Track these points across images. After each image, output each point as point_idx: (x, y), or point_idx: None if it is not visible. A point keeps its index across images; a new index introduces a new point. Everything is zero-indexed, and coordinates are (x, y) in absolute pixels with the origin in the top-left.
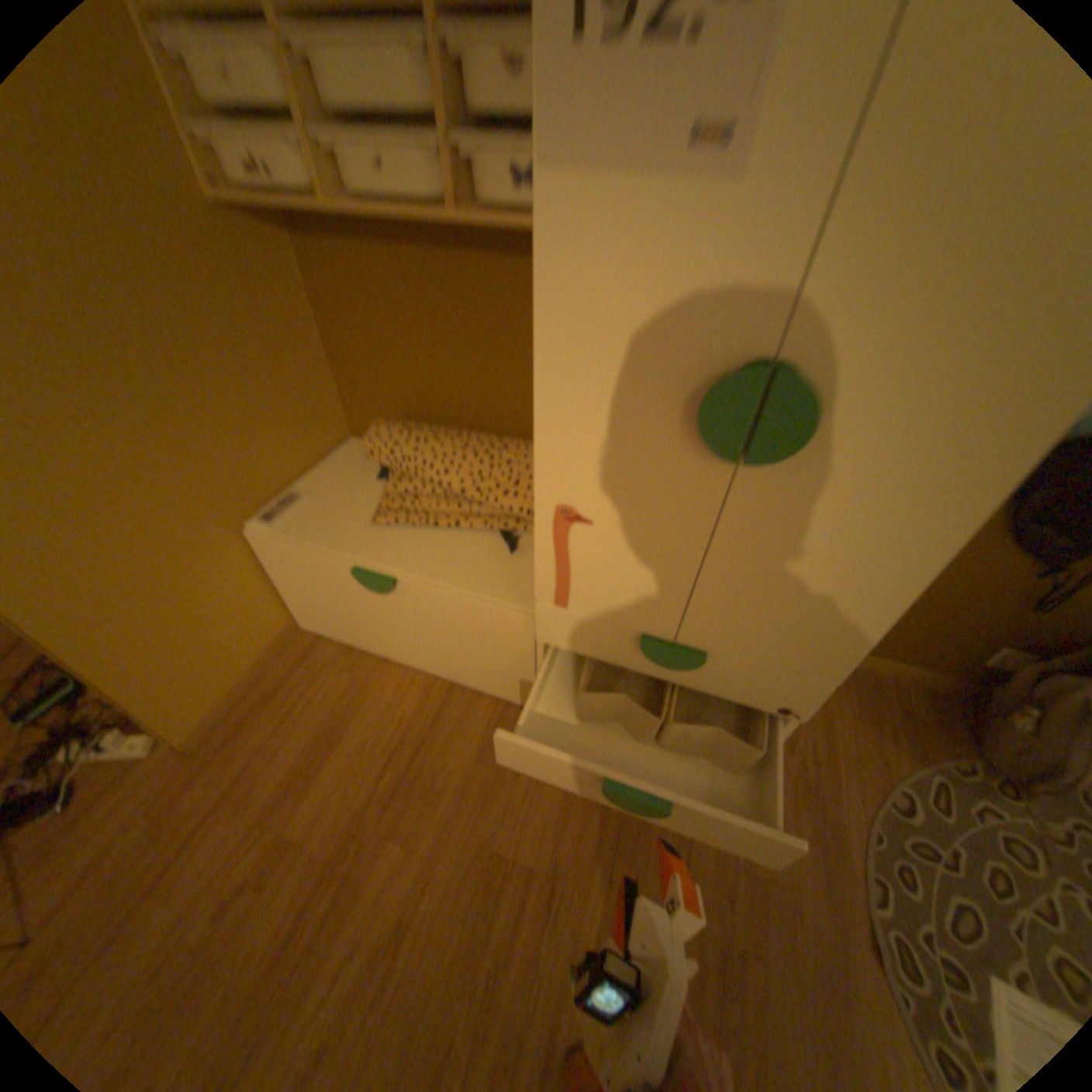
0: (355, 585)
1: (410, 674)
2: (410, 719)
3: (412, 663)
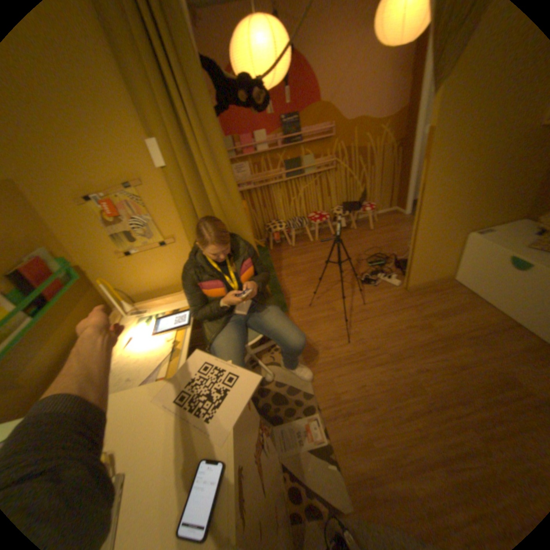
0: (504, 265)
1: (498, 312)
2: (492, 324)
3: (502, 308)
